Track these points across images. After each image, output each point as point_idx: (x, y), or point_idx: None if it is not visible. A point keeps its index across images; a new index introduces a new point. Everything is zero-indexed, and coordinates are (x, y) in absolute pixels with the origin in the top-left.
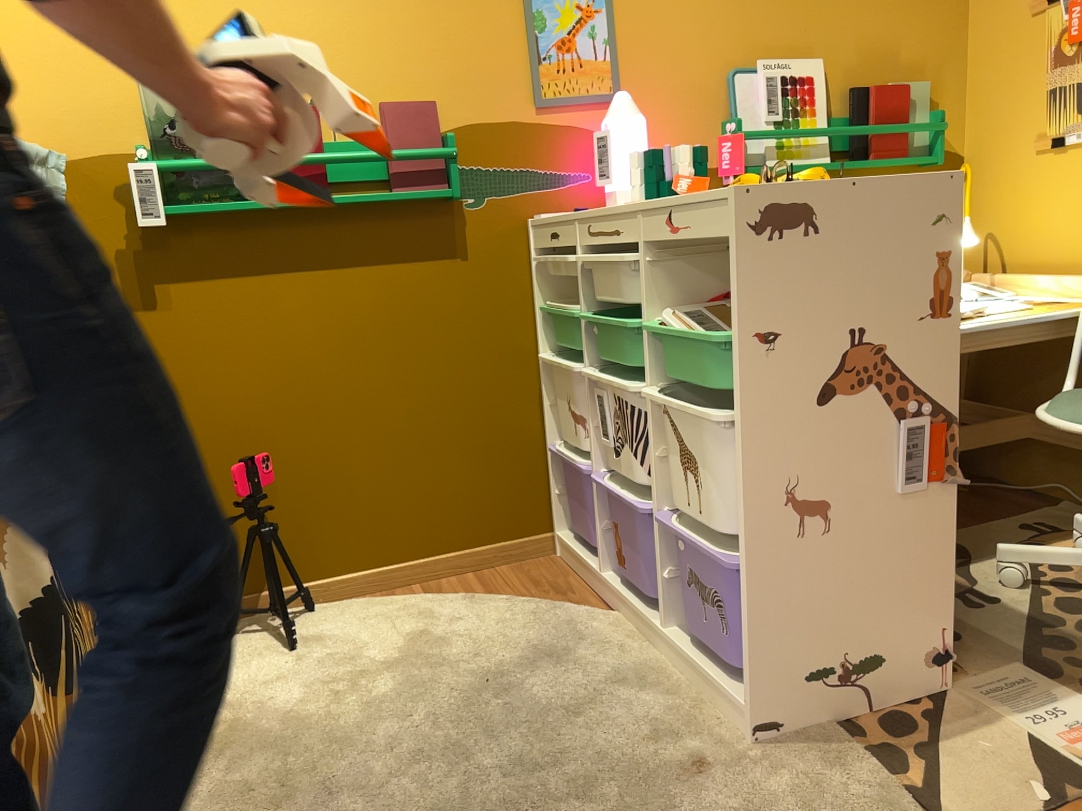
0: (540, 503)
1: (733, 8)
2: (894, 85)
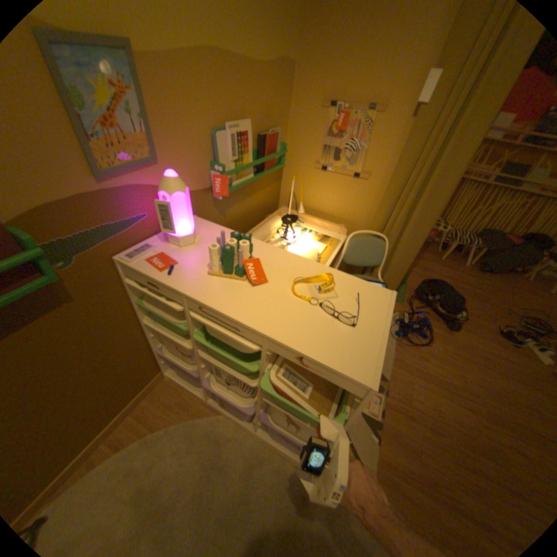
0: (153, 368)
1: (212, 83)
2: (273, 131)
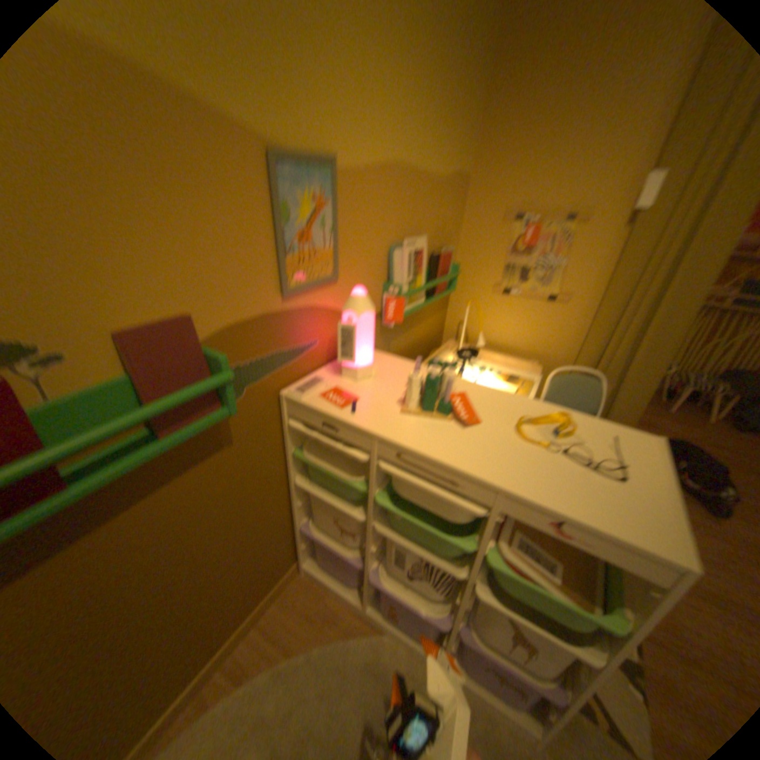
0: (290, 553)
1: (397, 196)
2: (448, 248)
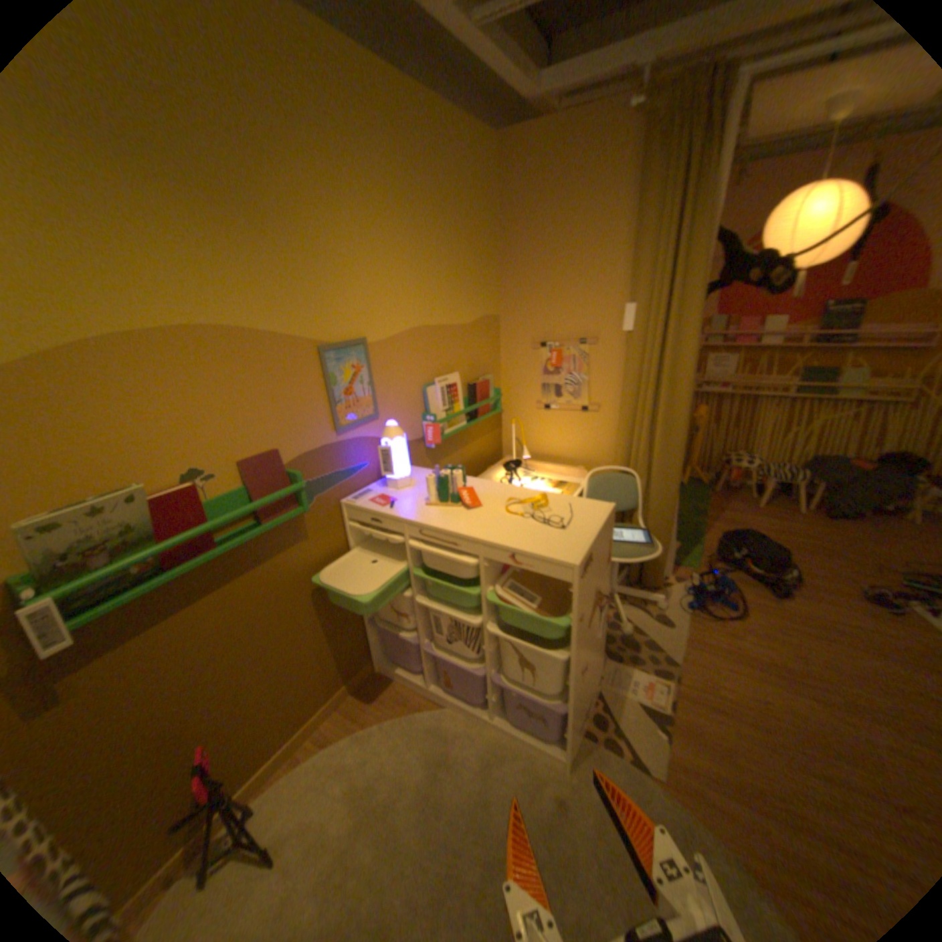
0: (363, 649)
1: (422, 351)
2: (483, 379)
